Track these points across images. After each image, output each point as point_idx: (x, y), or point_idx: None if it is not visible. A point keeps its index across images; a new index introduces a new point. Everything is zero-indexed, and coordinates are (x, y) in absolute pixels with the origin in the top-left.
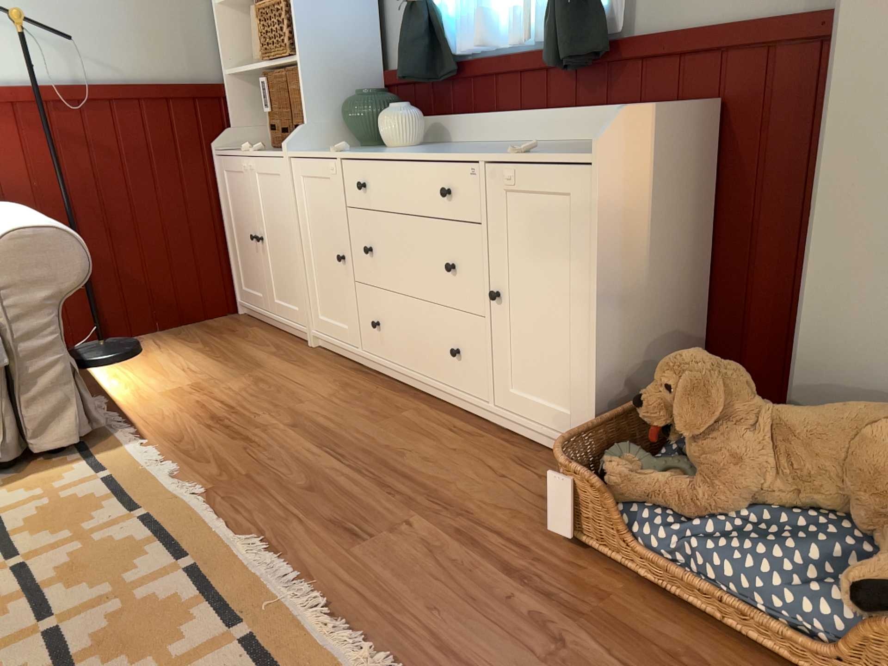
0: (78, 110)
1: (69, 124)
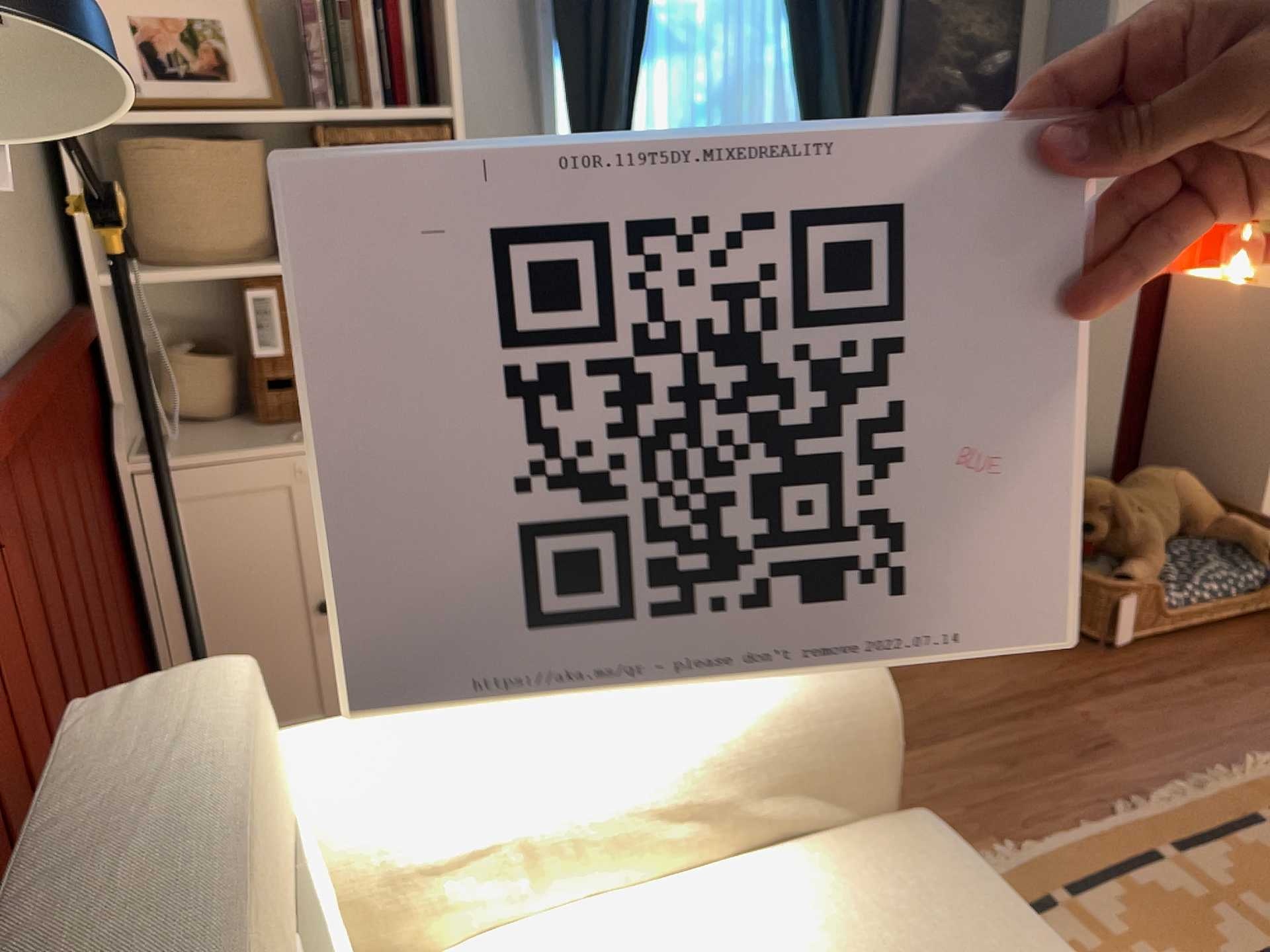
0: (12, 440)
1: (13, 485)
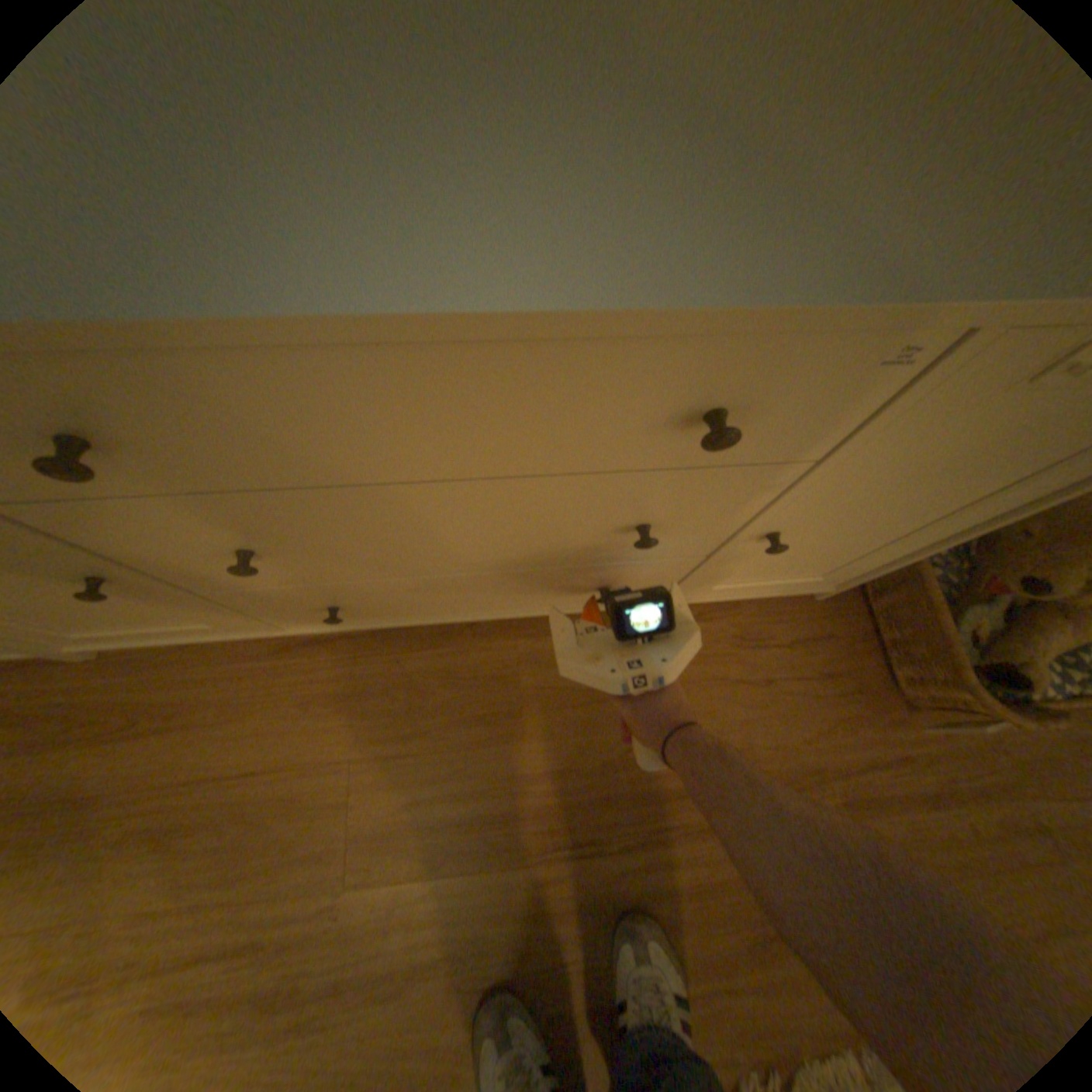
0: None
1: None
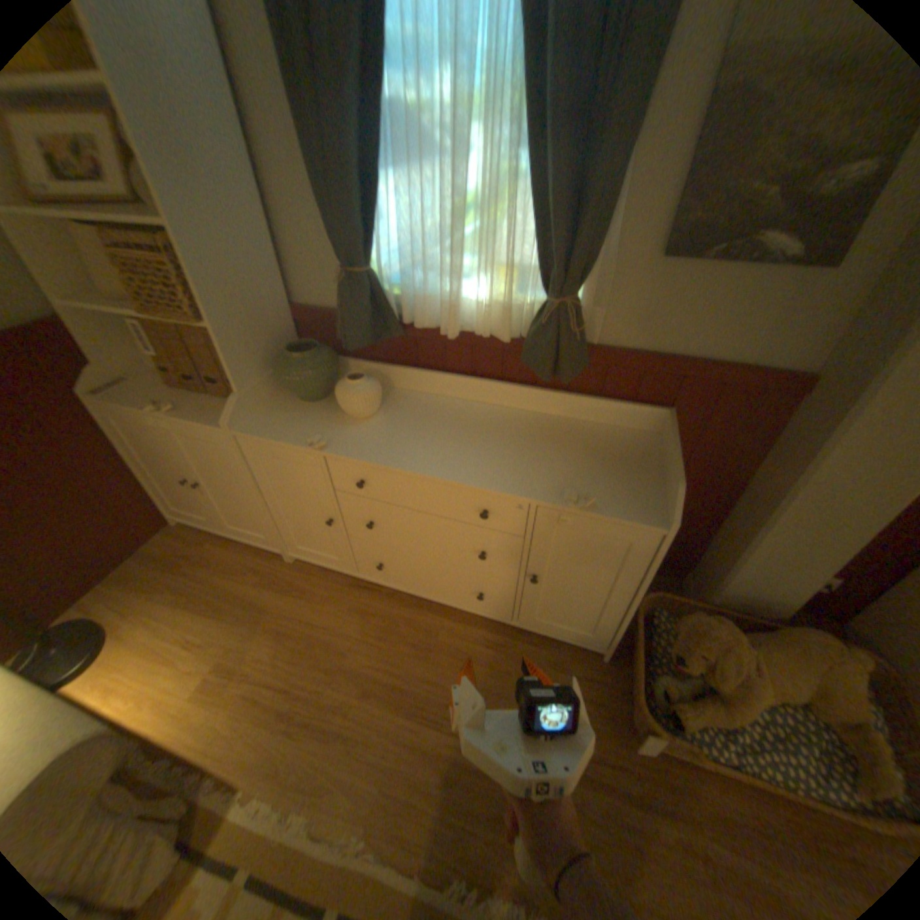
0: None
1: None
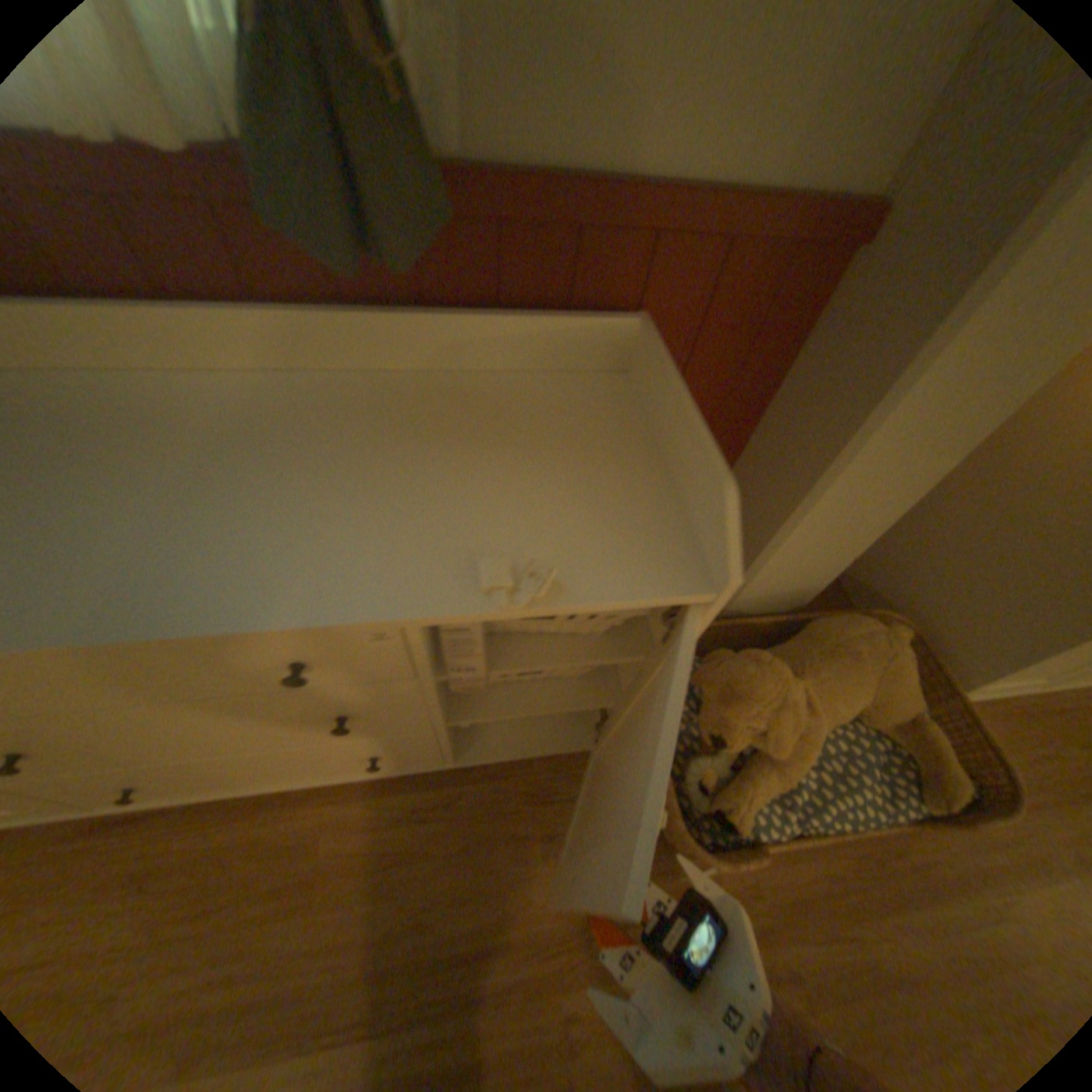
0: None
1: None
